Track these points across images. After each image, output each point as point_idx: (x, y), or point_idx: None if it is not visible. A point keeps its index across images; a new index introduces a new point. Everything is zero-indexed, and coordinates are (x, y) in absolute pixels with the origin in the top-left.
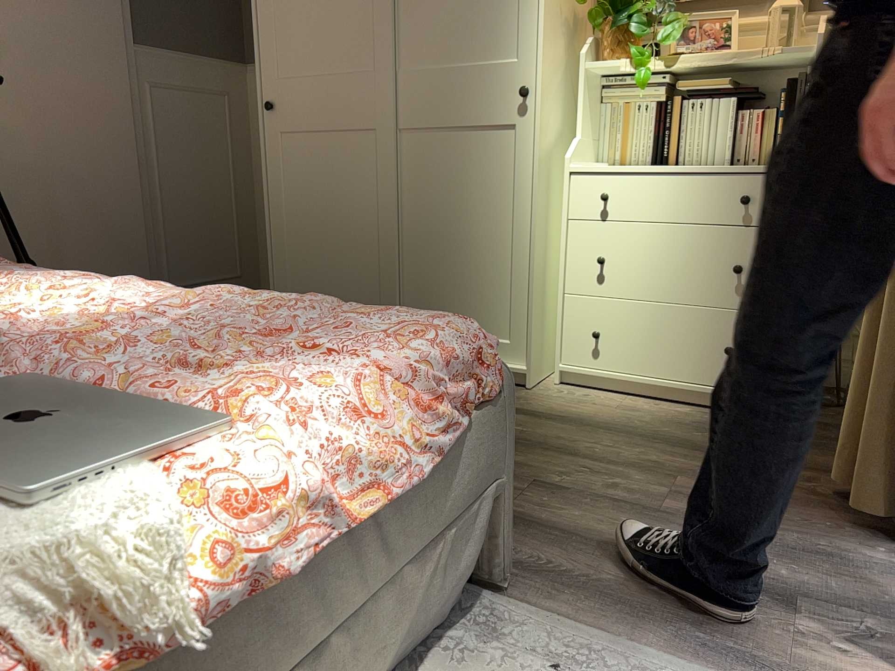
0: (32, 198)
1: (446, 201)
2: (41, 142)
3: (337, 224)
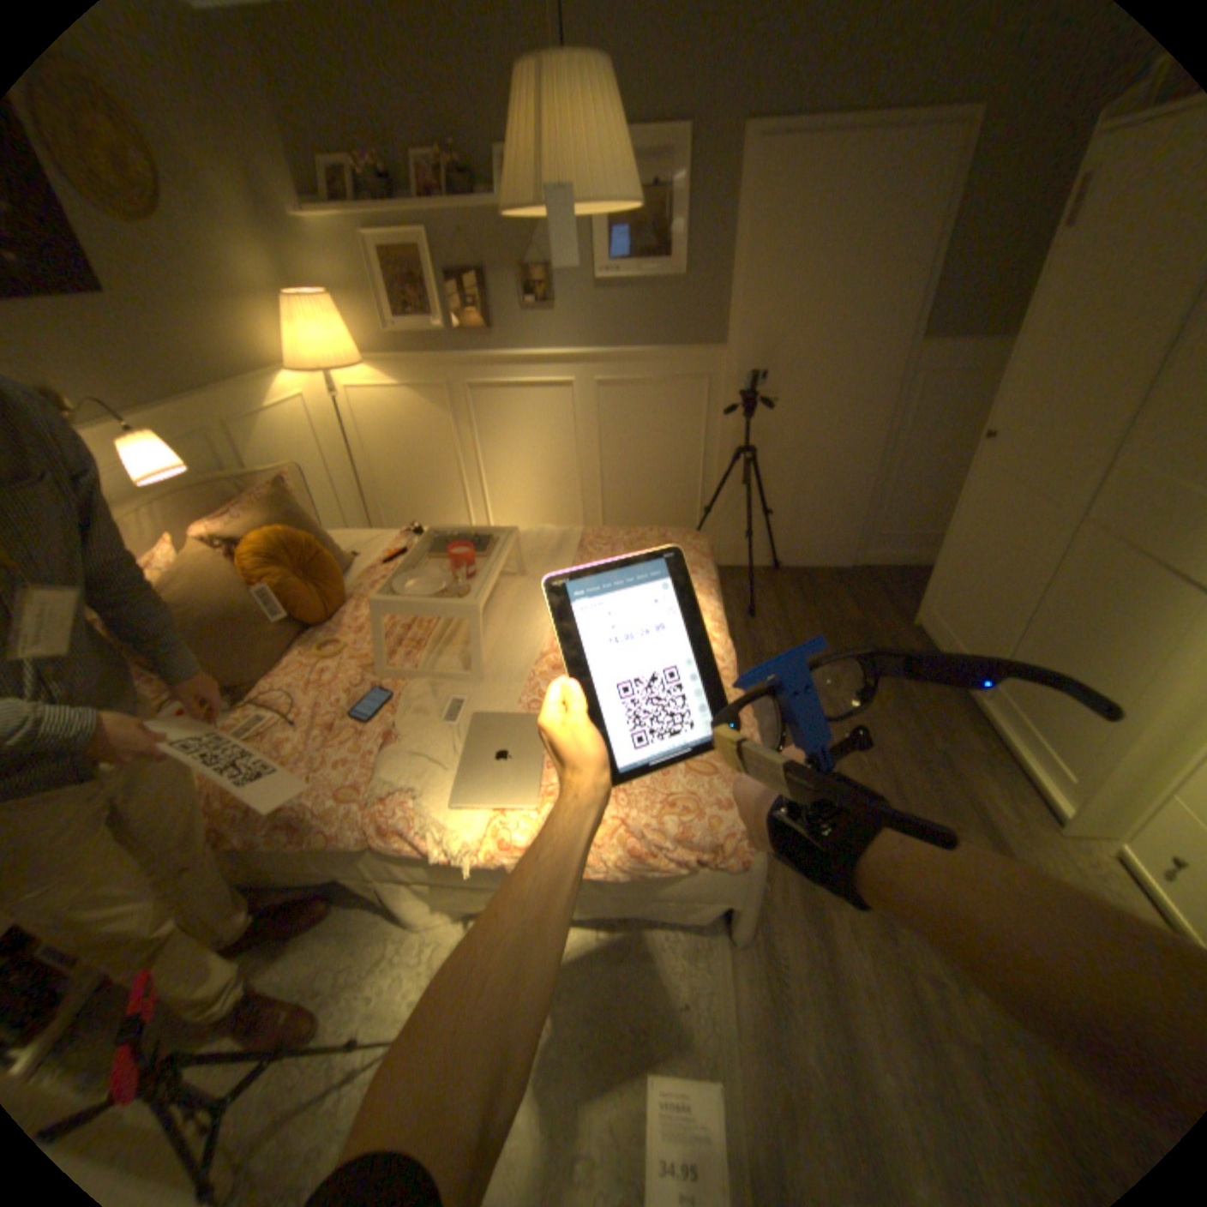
0: (786, 466)
1: (1092, 614)
2: (805, 429)
3: (992, 566)
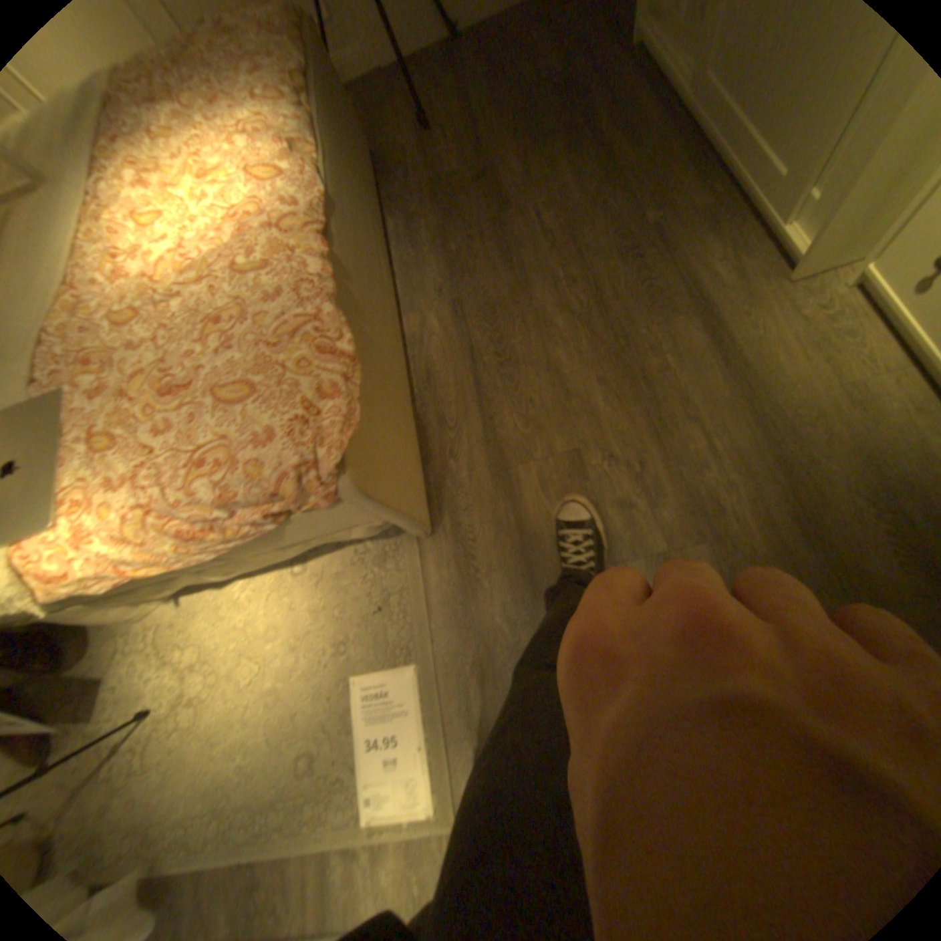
0: None
1: None
2: None
3: None
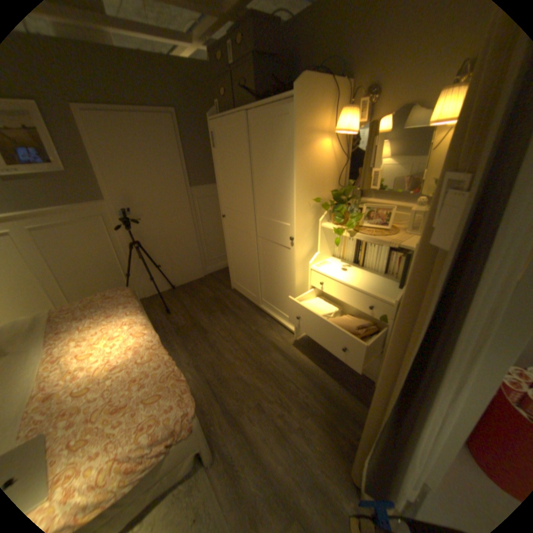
0: (158, 245)
1: (270, 265)
2: (159, 228)
3: (242, 260)
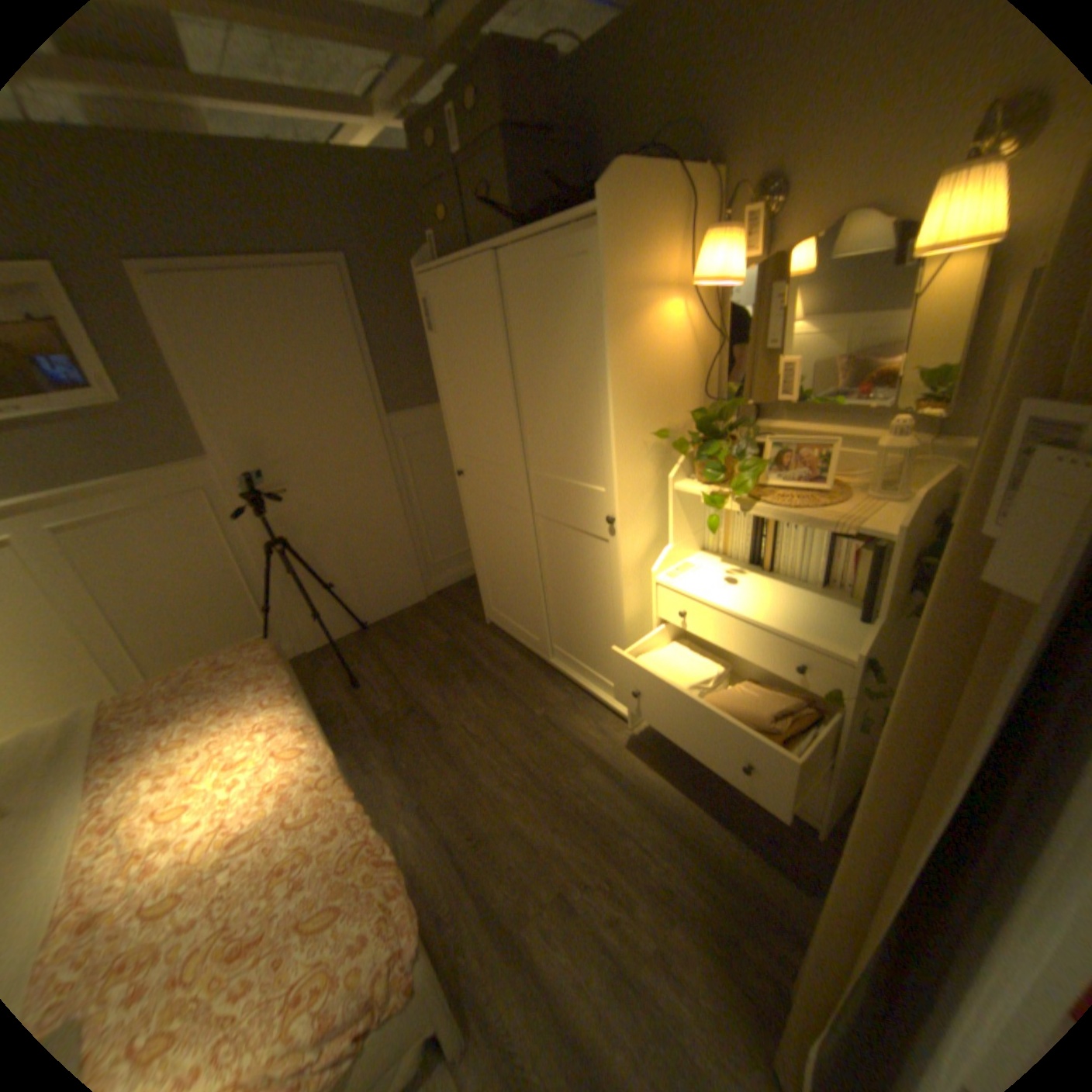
0: (324, 542)
1: (567, 576)
2: (324, 506)
3: (505, 564)
